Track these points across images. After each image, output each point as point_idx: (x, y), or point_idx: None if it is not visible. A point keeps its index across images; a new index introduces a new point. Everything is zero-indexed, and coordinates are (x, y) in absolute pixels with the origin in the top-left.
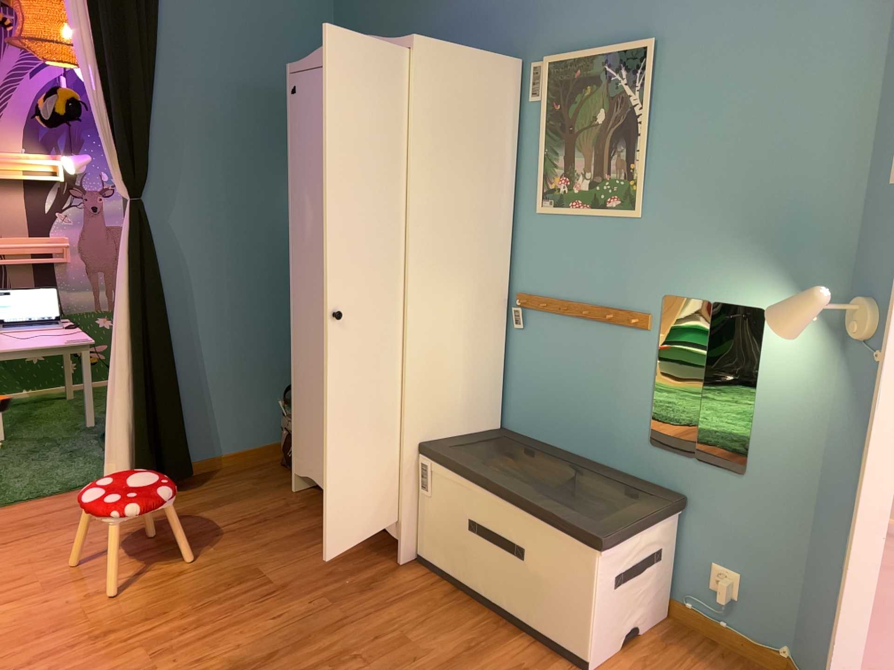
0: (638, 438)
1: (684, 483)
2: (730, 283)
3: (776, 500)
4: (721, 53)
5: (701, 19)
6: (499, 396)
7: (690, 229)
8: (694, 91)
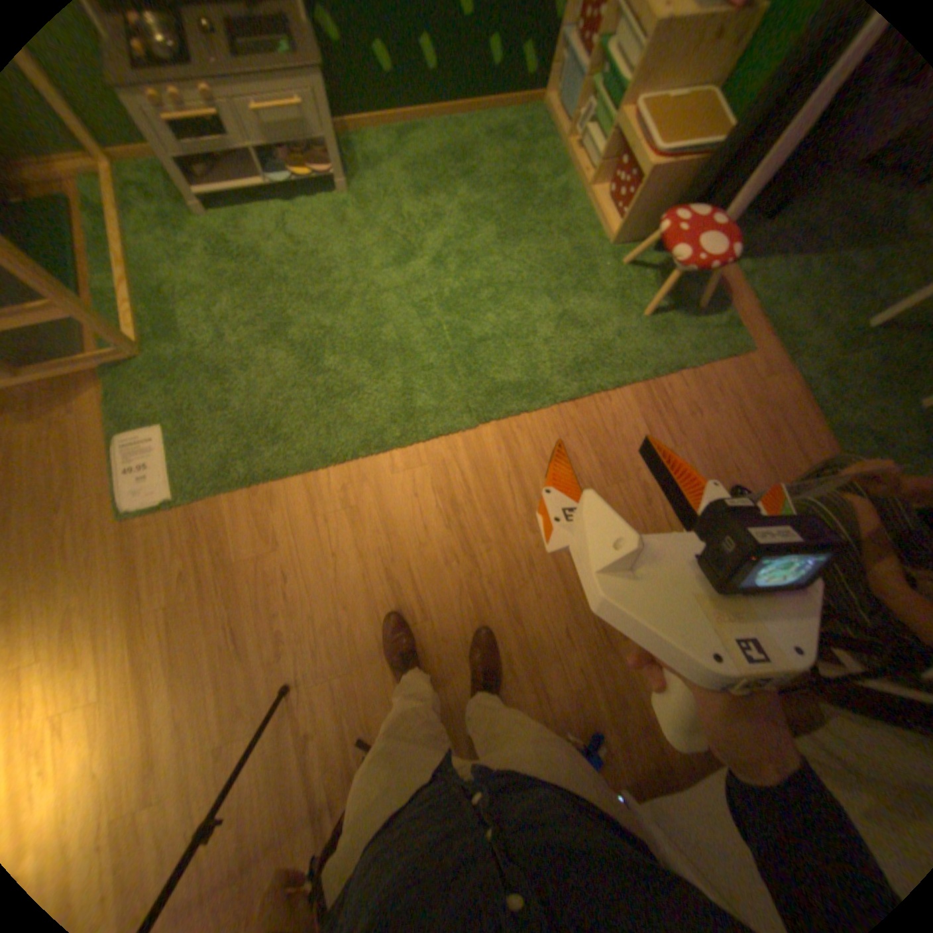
0: None
1: None
2: None
3: None
4: None
5: None
6: None
7: None
8: None
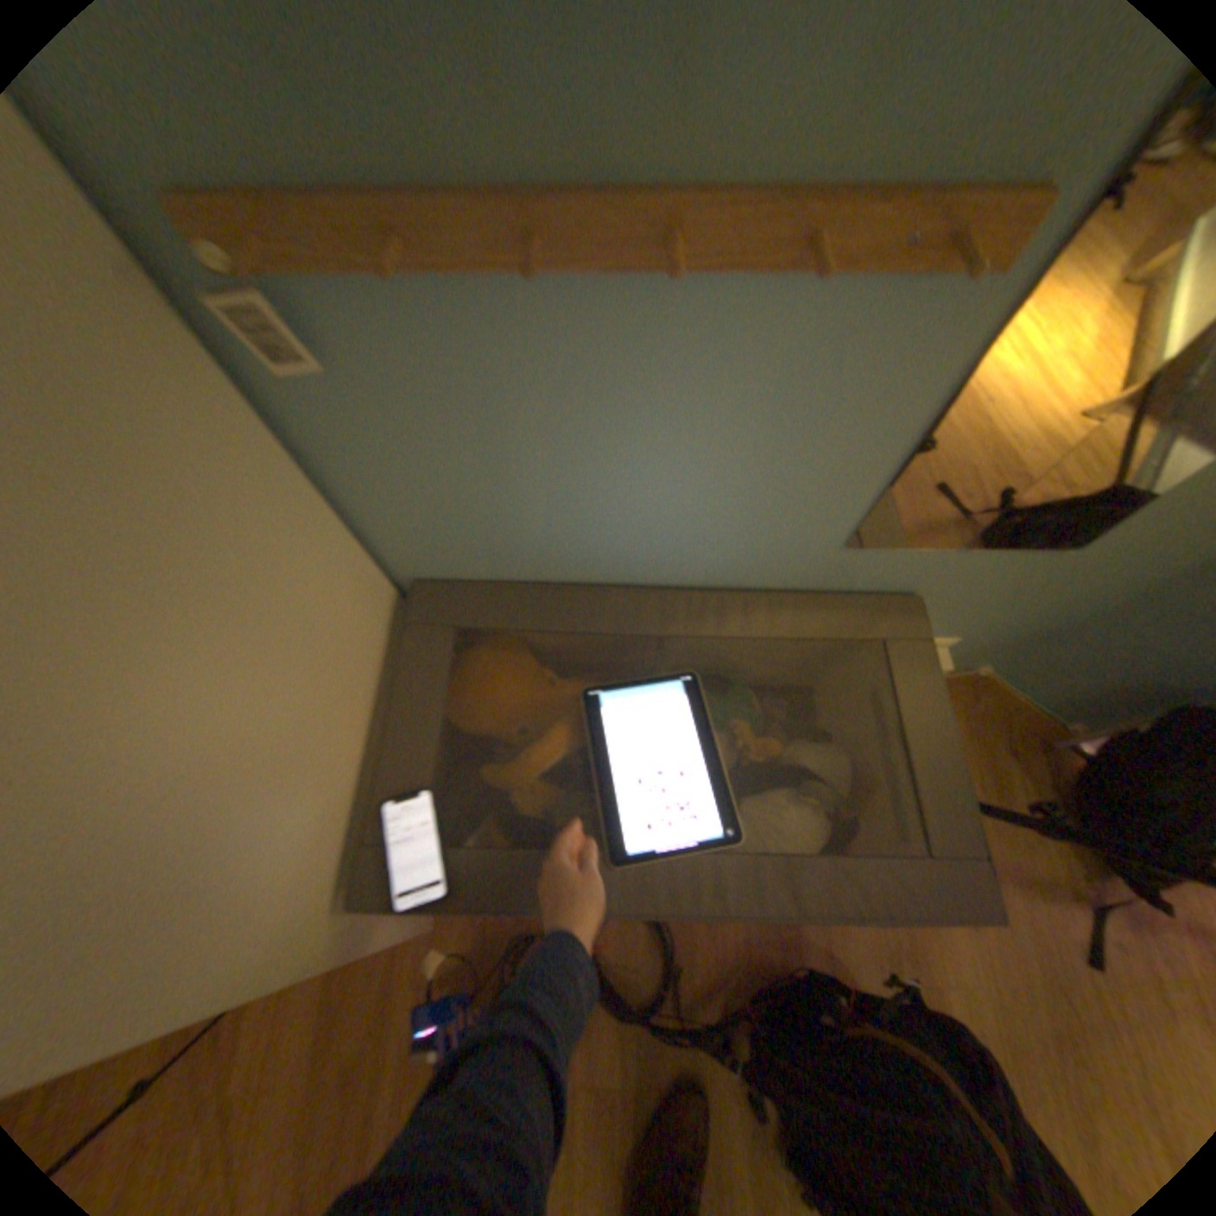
0: (816, 545)
1: (911, 582)
2: None
3: (1126, 568)
4: None
5: None
6: (366, 561)
7: None
8: None
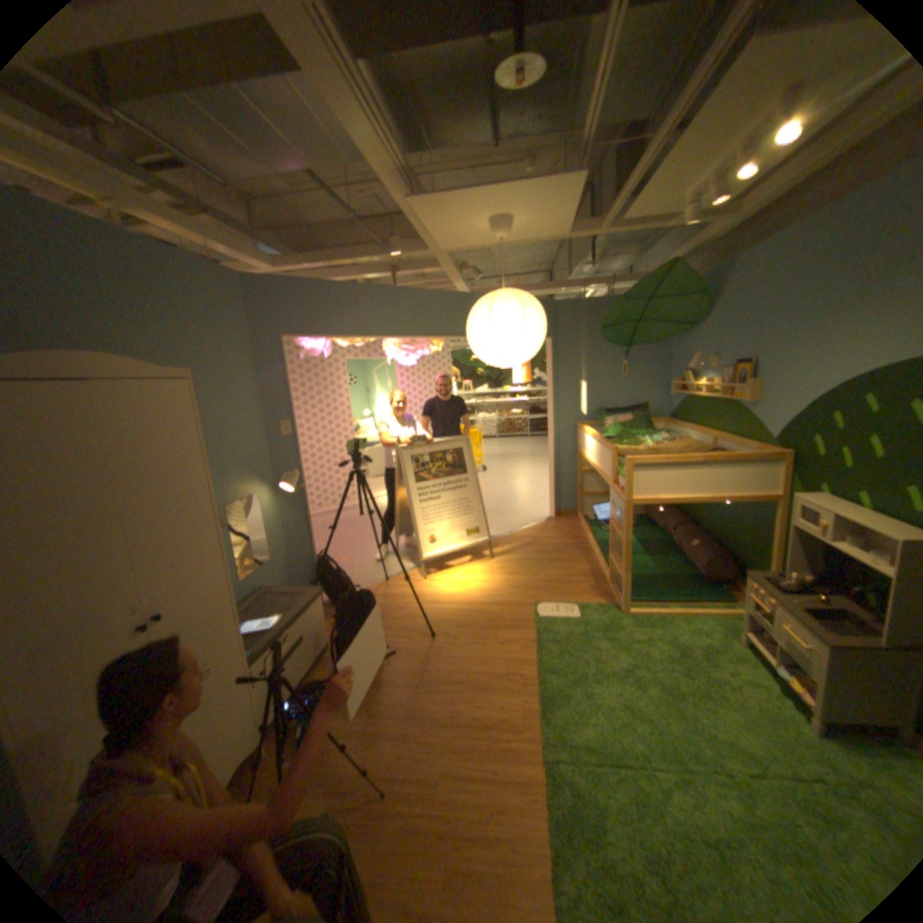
0: (233, 585)
1: (254, 585)
2: (244, 489)
3: (277, 559)
4: (213, 389)
5: (200, 372)
6: None
7: (224, 472)
8: (207, 407)
